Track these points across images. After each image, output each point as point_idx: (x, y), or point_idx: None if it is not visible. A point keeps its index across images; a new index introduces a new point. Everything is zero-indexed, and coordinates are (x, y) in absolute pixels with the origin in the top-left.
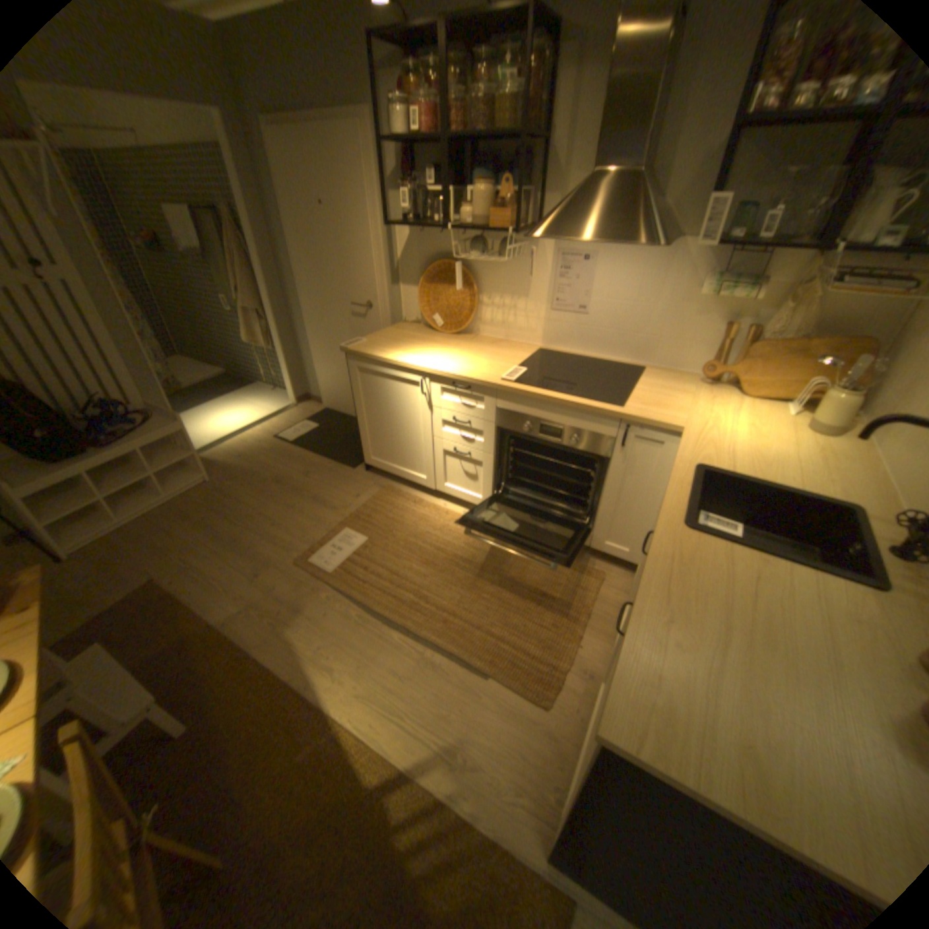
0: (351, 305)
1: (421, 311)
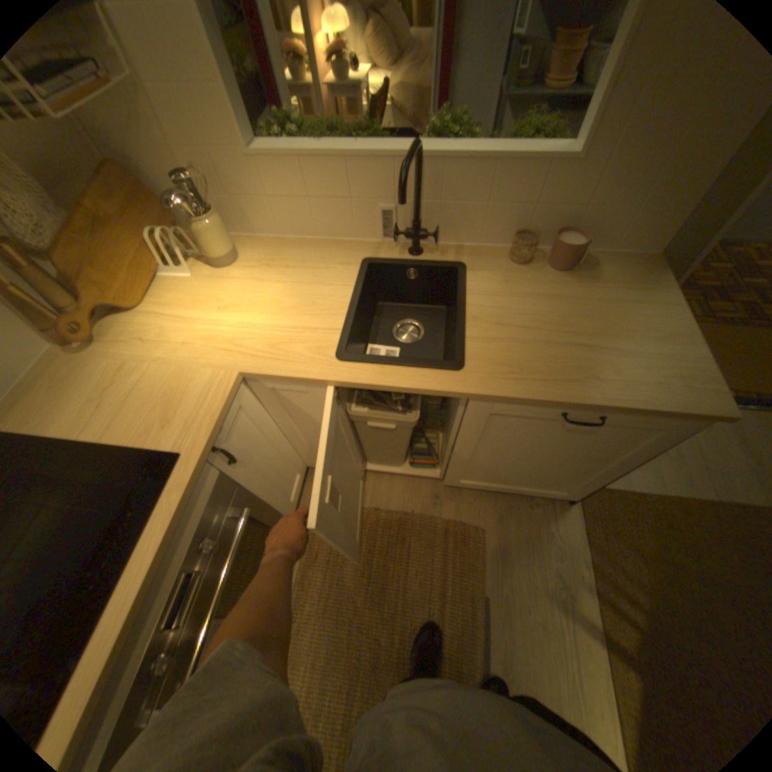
0: None
1: None
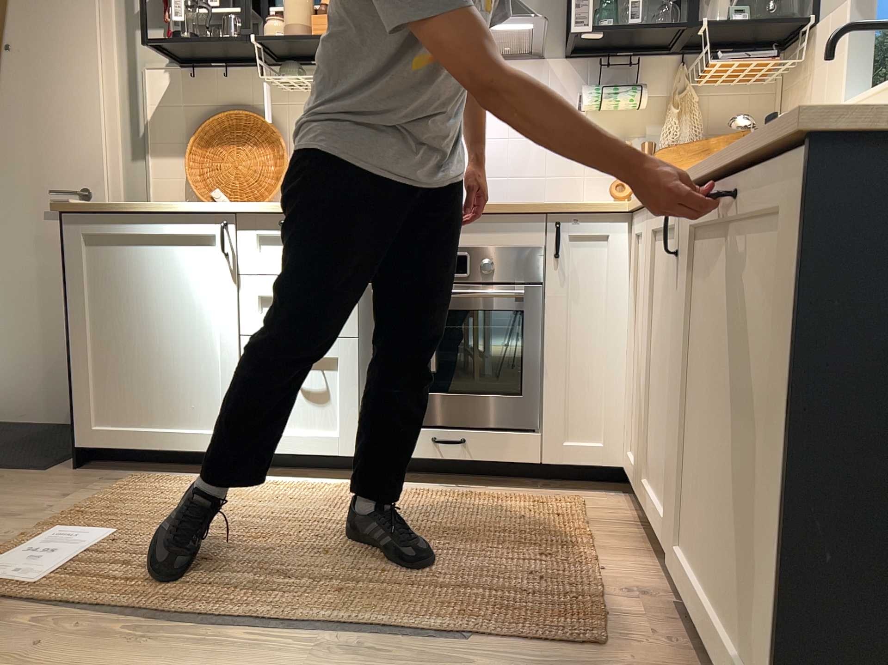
0: (50, 195)
1: (191, 186)
